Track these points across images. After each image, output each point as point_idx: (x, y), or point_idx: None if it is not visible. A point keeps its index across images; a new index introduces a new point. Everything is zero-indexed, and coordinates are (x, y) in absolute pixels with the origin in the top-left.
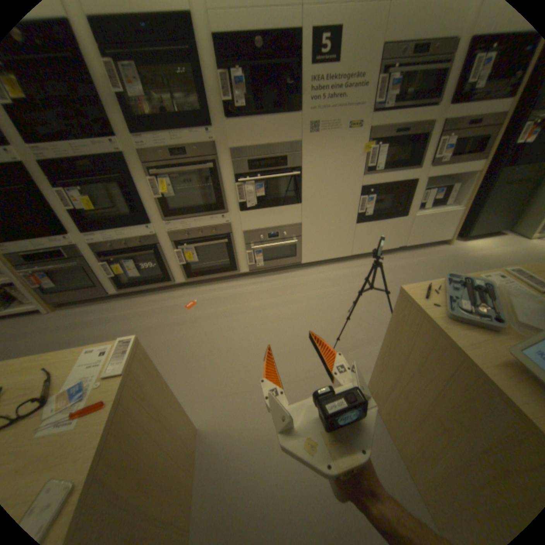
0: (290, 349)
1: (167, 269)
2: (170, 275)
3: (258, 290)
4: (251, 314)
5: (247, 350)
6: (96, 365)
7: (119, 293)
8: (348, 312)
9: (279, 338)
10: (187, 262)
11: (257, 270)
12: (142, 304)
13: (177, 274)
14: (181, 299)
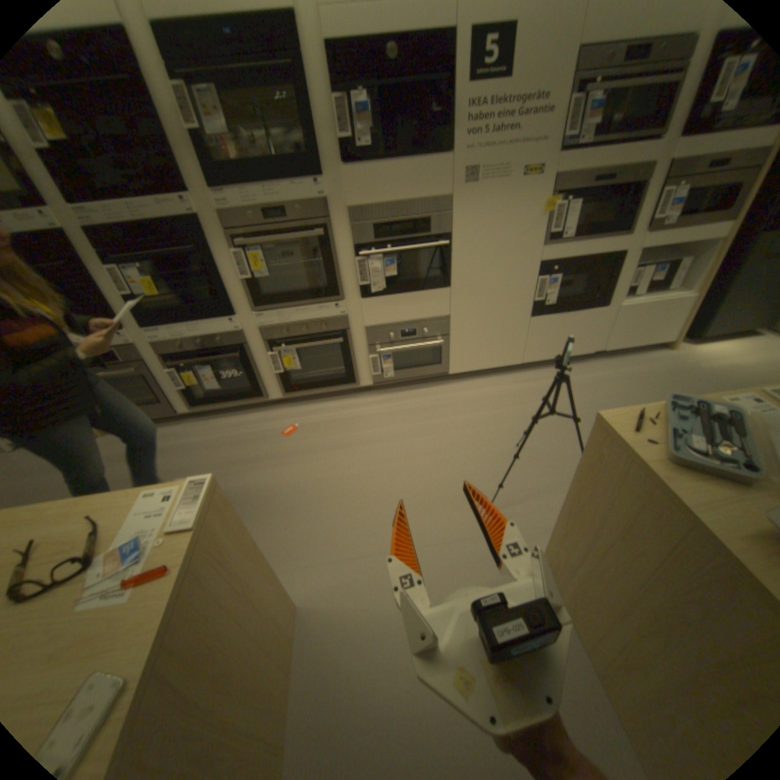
0: (430, 497)
1: (258, 380)
2: (262, 388)
3: (386, 412)
4: (375, 446)
5: (368, 498)
6: (159, 514)
7: (193, 412)
8: (516, 446)
9: (415, 481)
10: (286, 370)
11: (385, 383)
12: (223, 428)
13: (272, 388)
14: (277, 423)
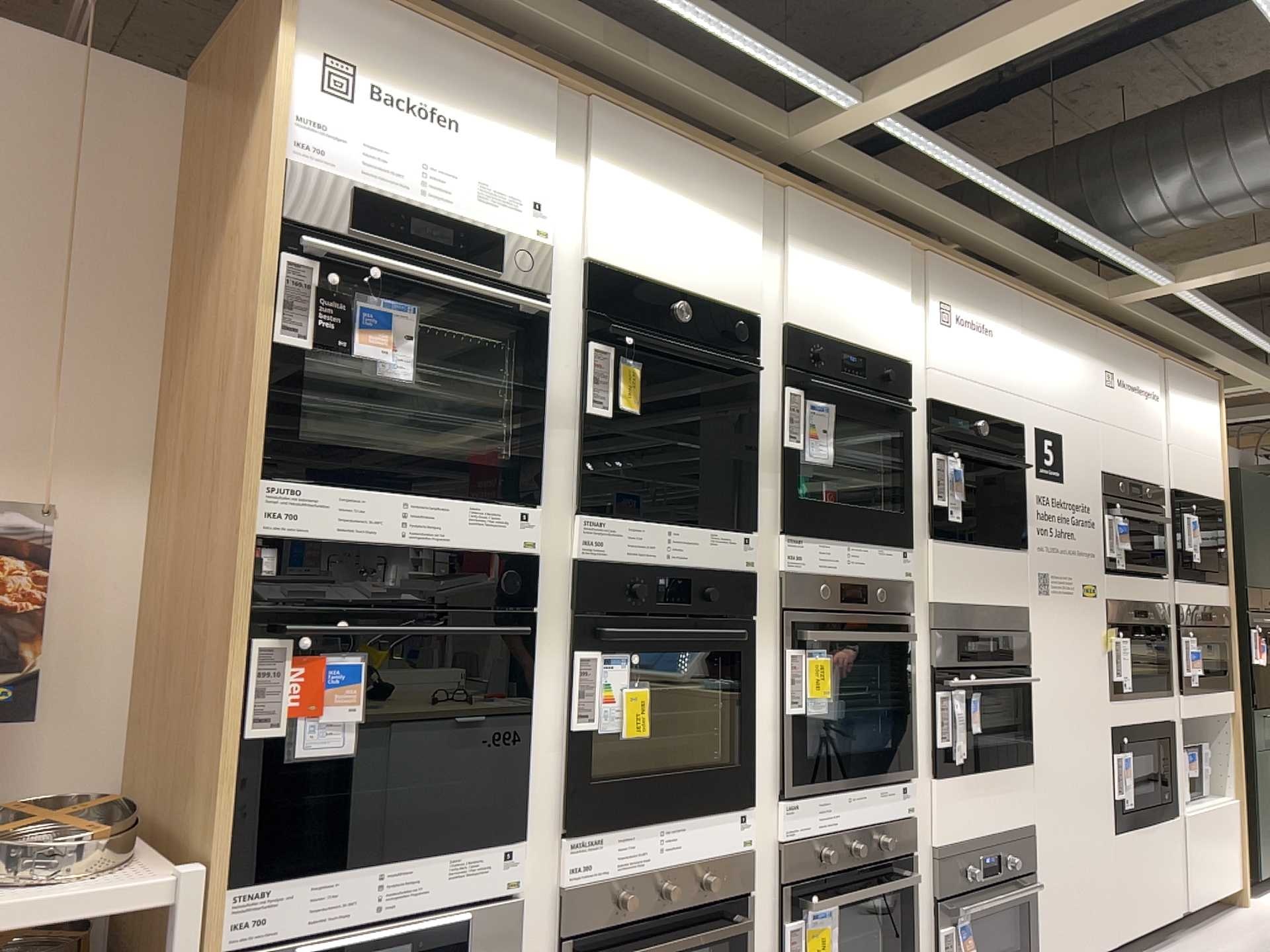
0: None
1: None
2: None
3: None
4: None
5: None
6: None
7: None
8: None
9: None
10: None
11: None
12: None
13: None
14: None
